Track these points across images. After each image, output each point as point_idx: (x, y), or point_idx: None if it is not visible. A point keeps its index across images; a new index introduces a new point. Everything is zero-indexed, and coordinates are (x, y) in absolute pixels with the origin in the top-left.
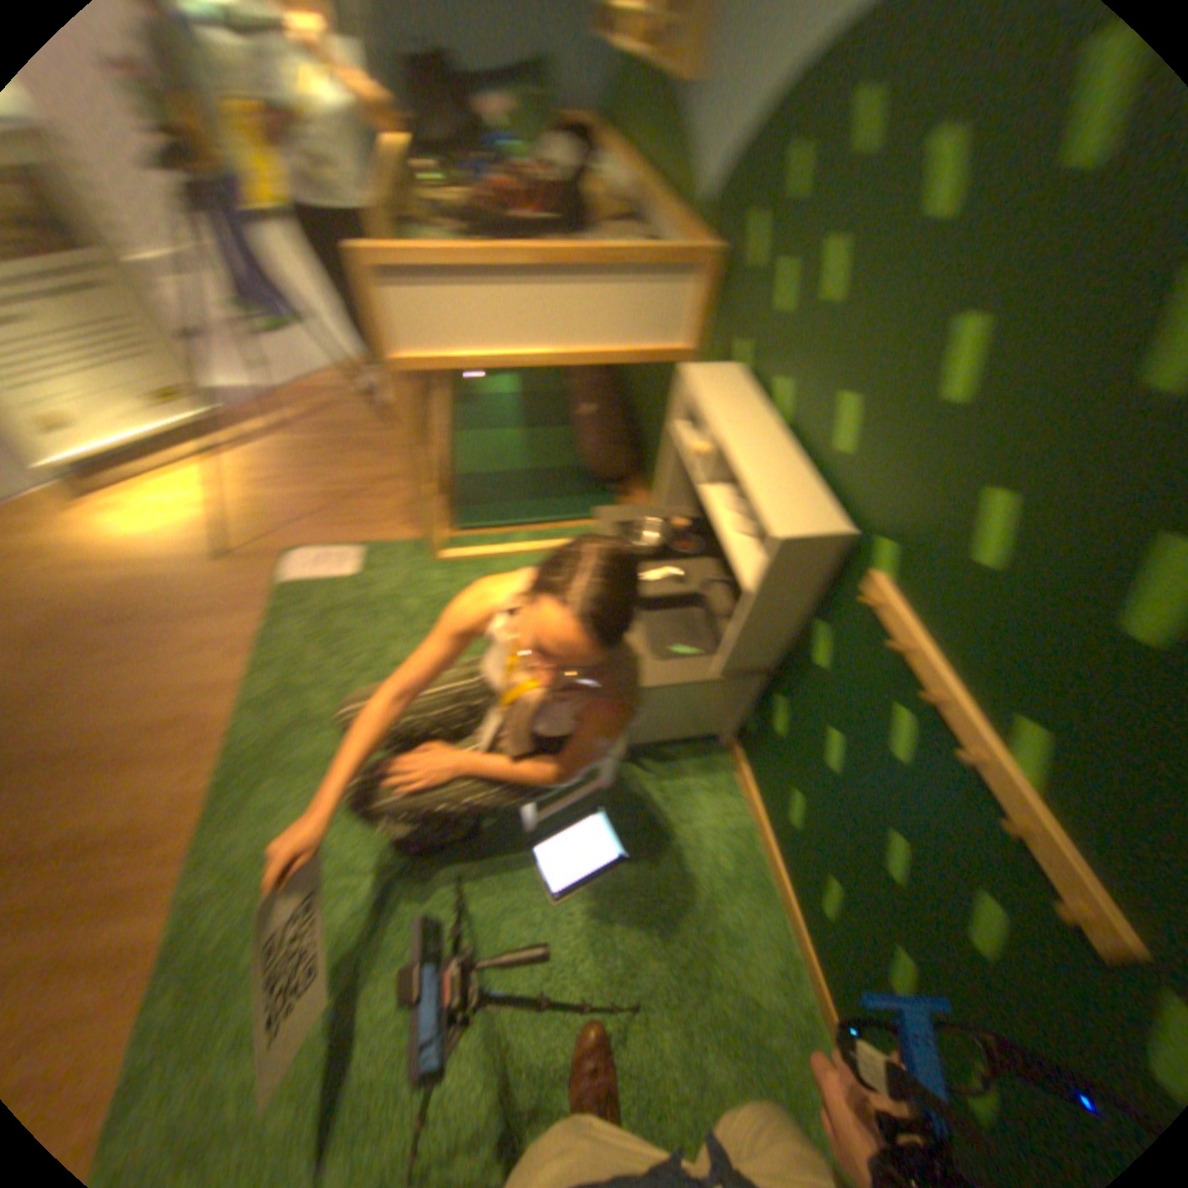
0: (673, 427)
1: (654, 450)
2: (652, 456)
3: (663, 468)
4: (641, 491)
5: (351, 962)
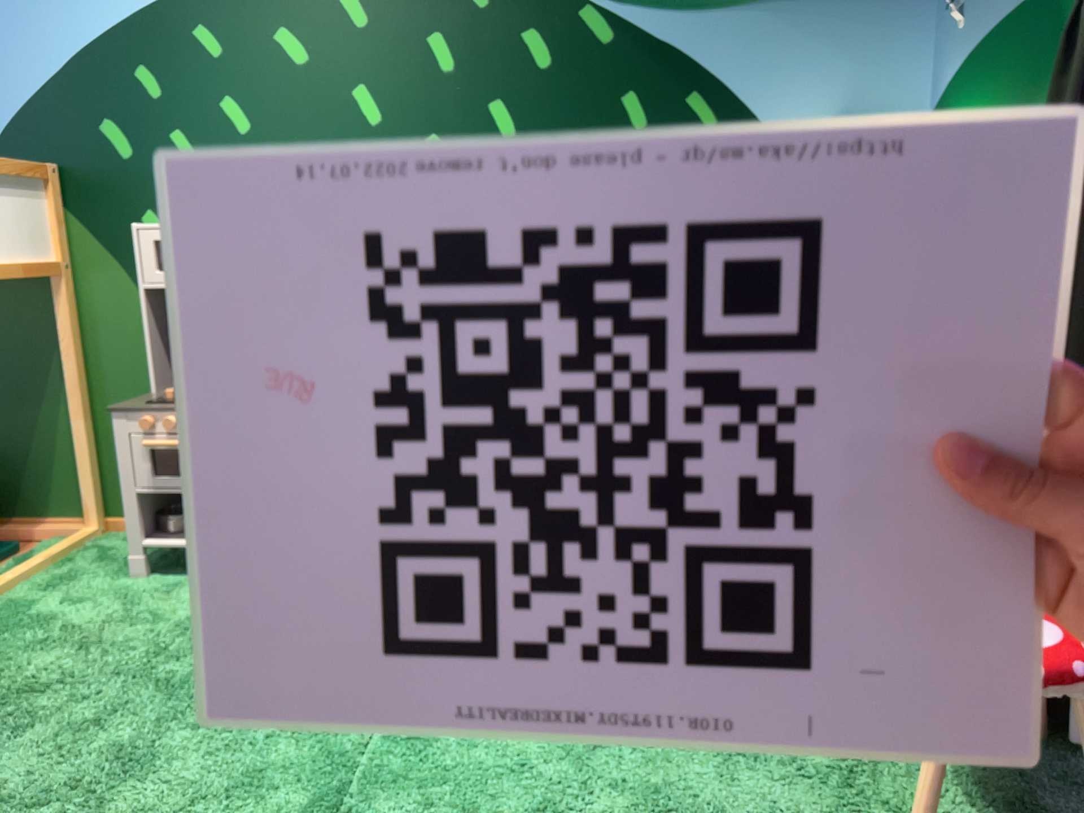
0: (146, 280)
1: (6, 444)
2: (5, 455)
3: (146, 334)
4: (2, 524)
5: (464, 756)
